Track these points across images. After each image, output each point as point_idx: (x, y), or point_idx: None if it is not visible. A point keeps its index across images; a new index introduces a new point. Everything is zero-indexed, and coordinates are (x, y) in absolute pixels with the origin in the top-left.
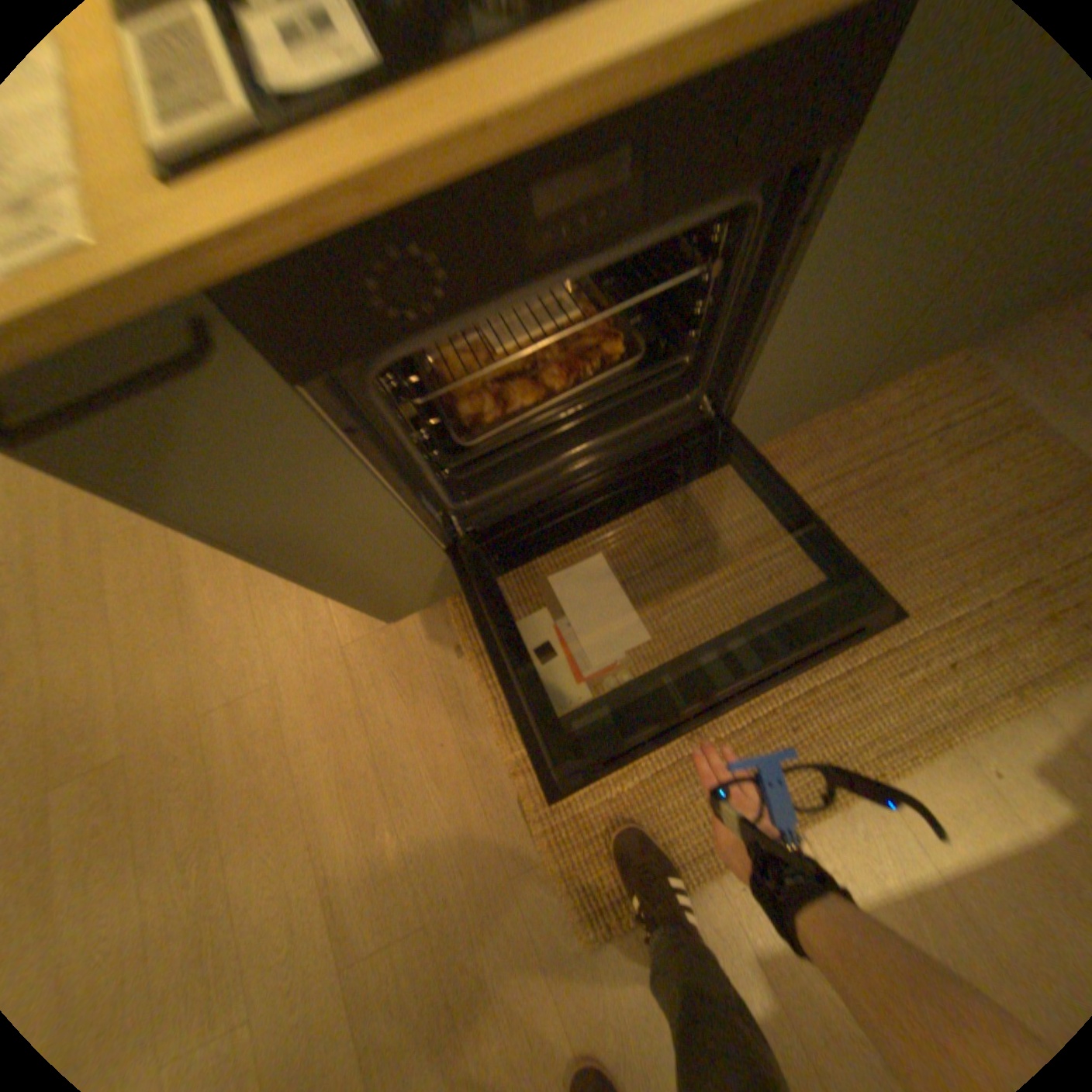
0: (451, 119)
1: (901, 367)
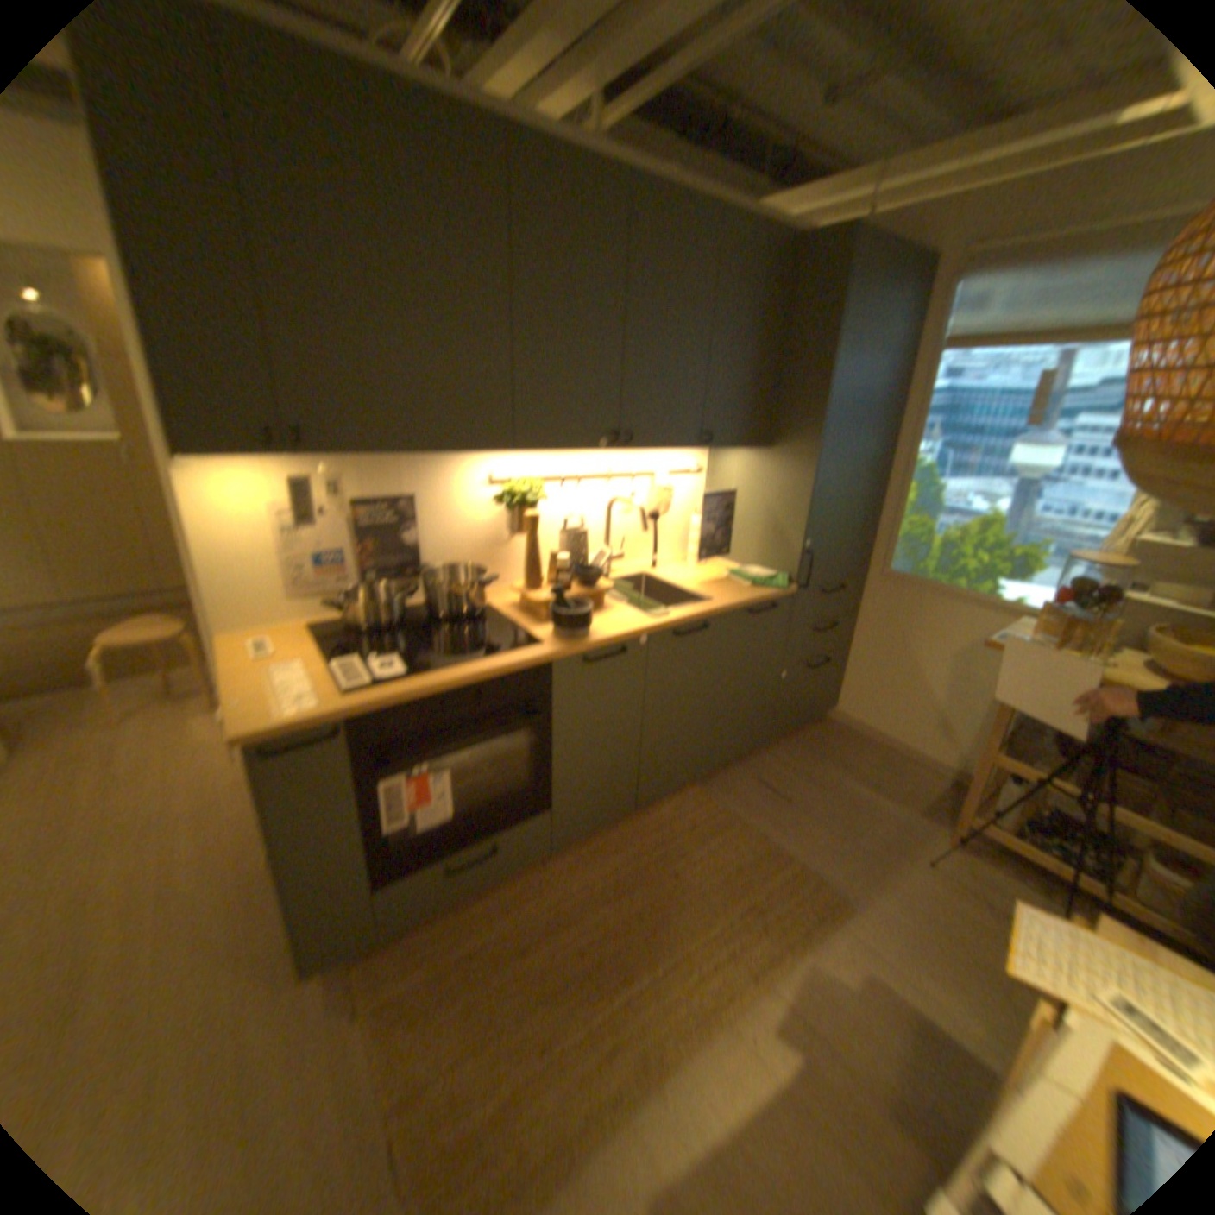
0: (423, 689)
1: (667, 799)
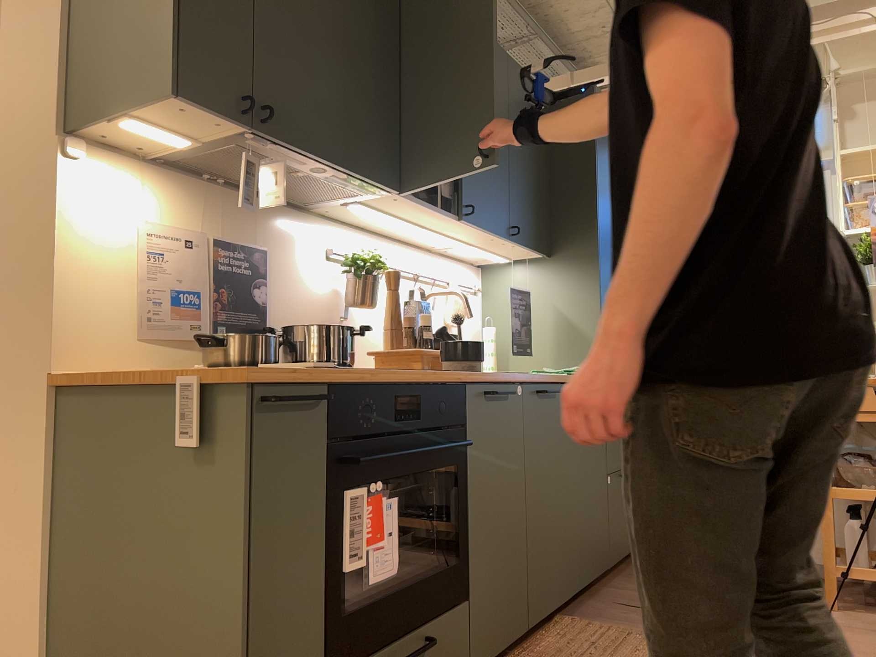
0: (380, 376)
1: (544, 630)
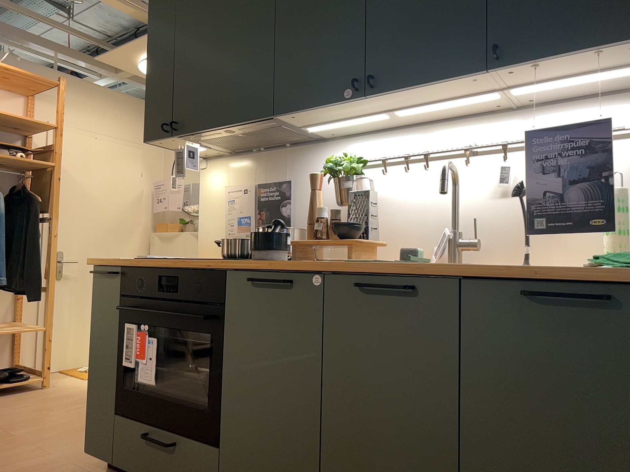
0: (157, 262)
1: None
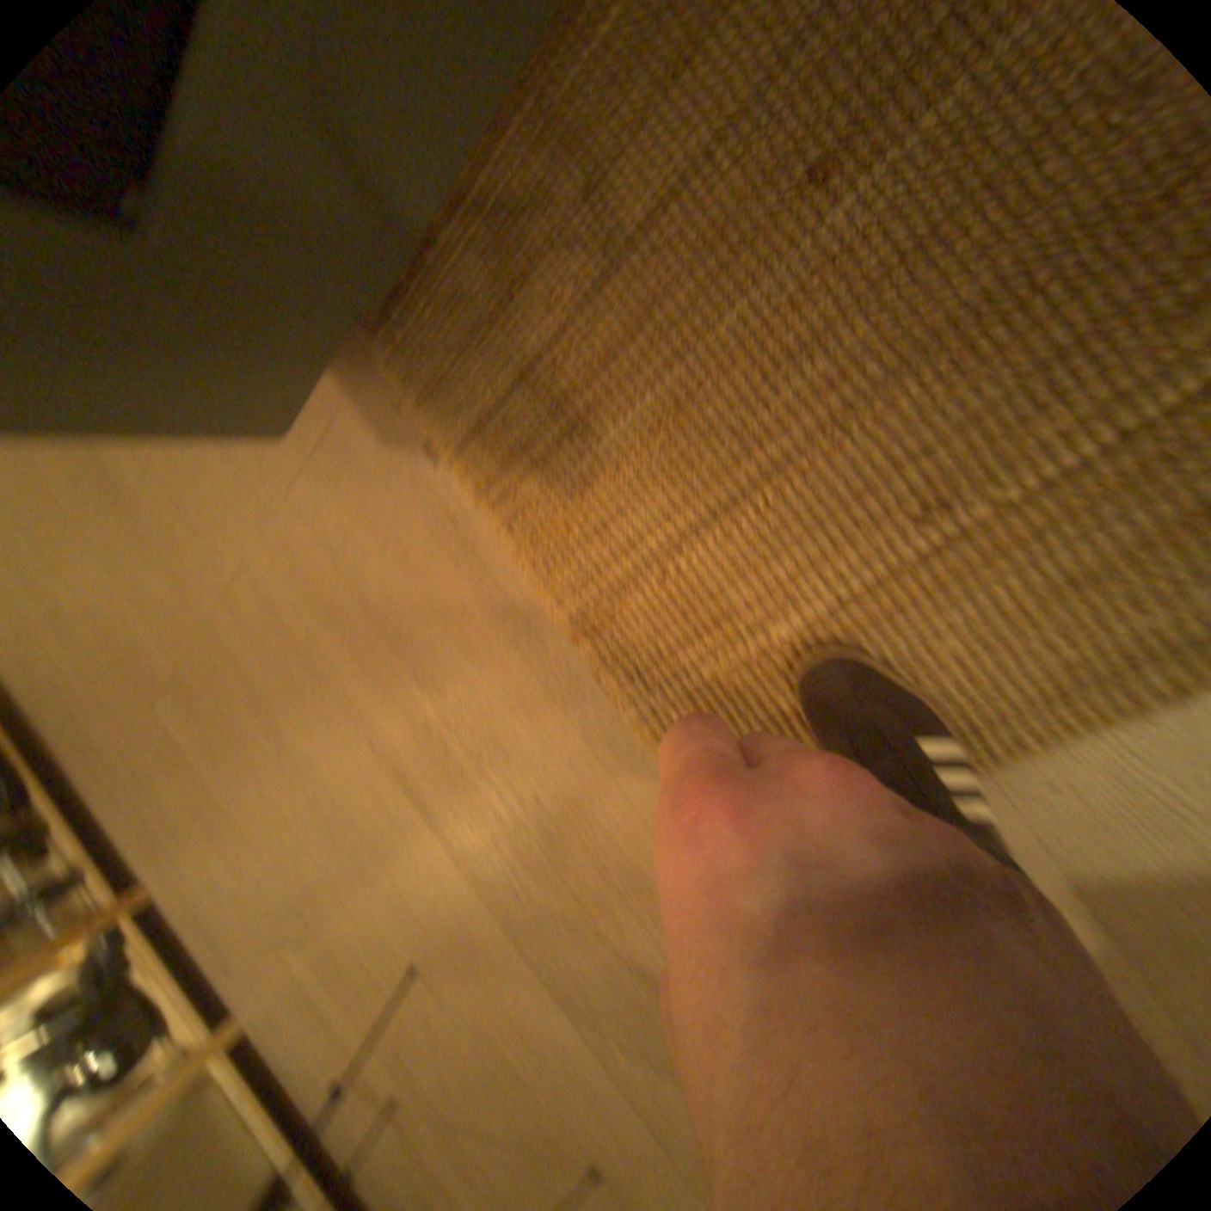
0: None
1: None
